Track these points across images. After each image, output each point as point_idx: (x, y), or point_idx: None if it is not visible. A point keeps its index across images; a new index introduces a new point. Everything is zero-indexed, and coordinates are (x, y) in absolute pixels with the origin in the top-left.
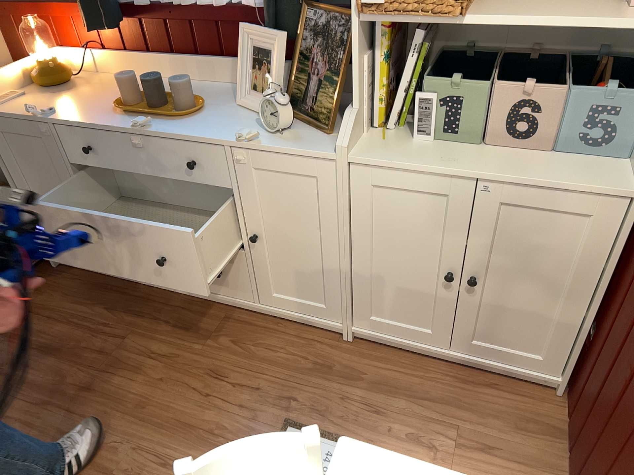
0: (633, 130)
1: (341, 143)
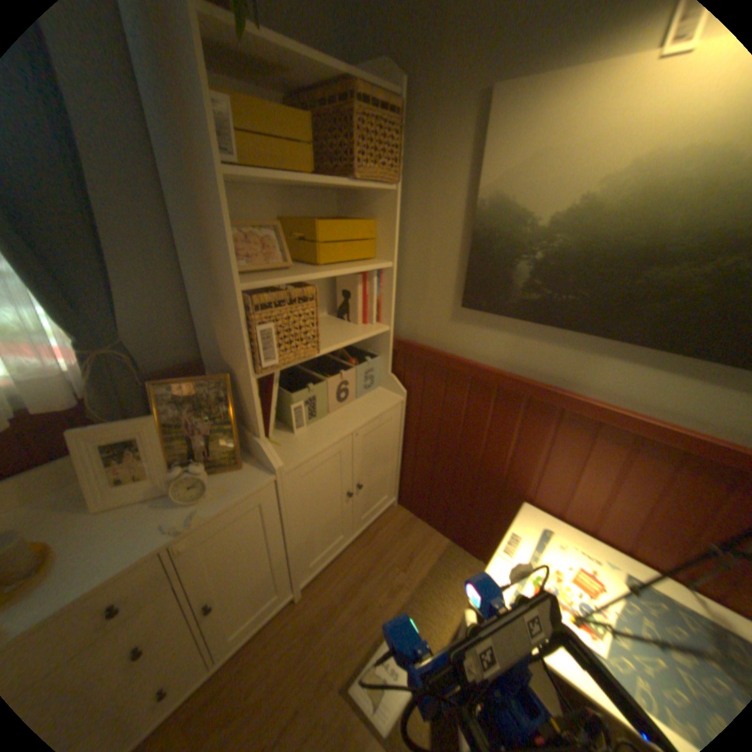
0: (382, 372)
1: (274, 464)
